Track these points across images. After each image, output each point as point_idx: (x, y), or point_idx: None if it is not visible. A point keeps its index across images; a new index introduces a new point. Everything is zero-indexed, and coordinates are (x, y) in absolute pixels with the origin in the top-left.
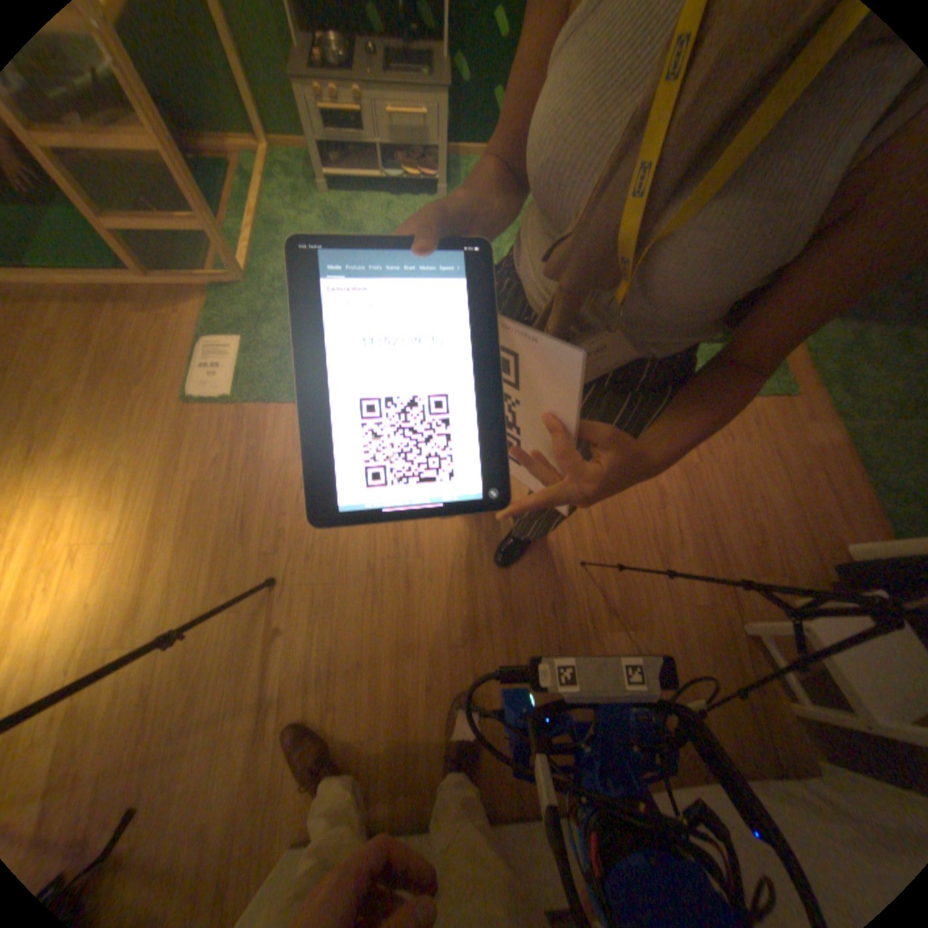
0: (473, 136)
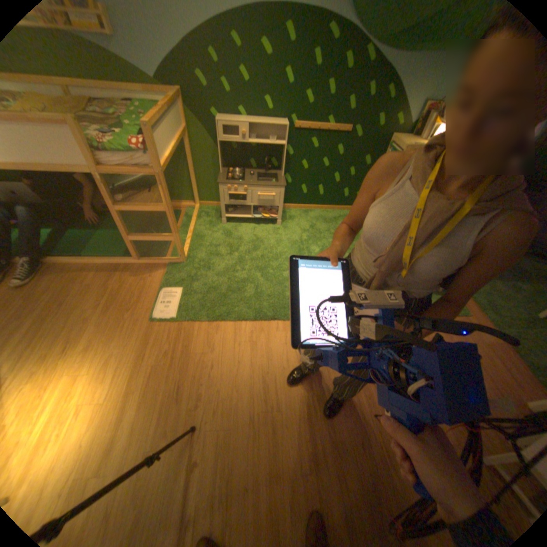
0: (291, 201)
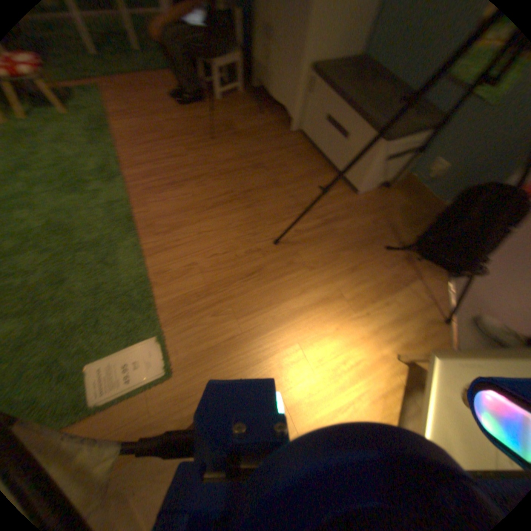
0: None
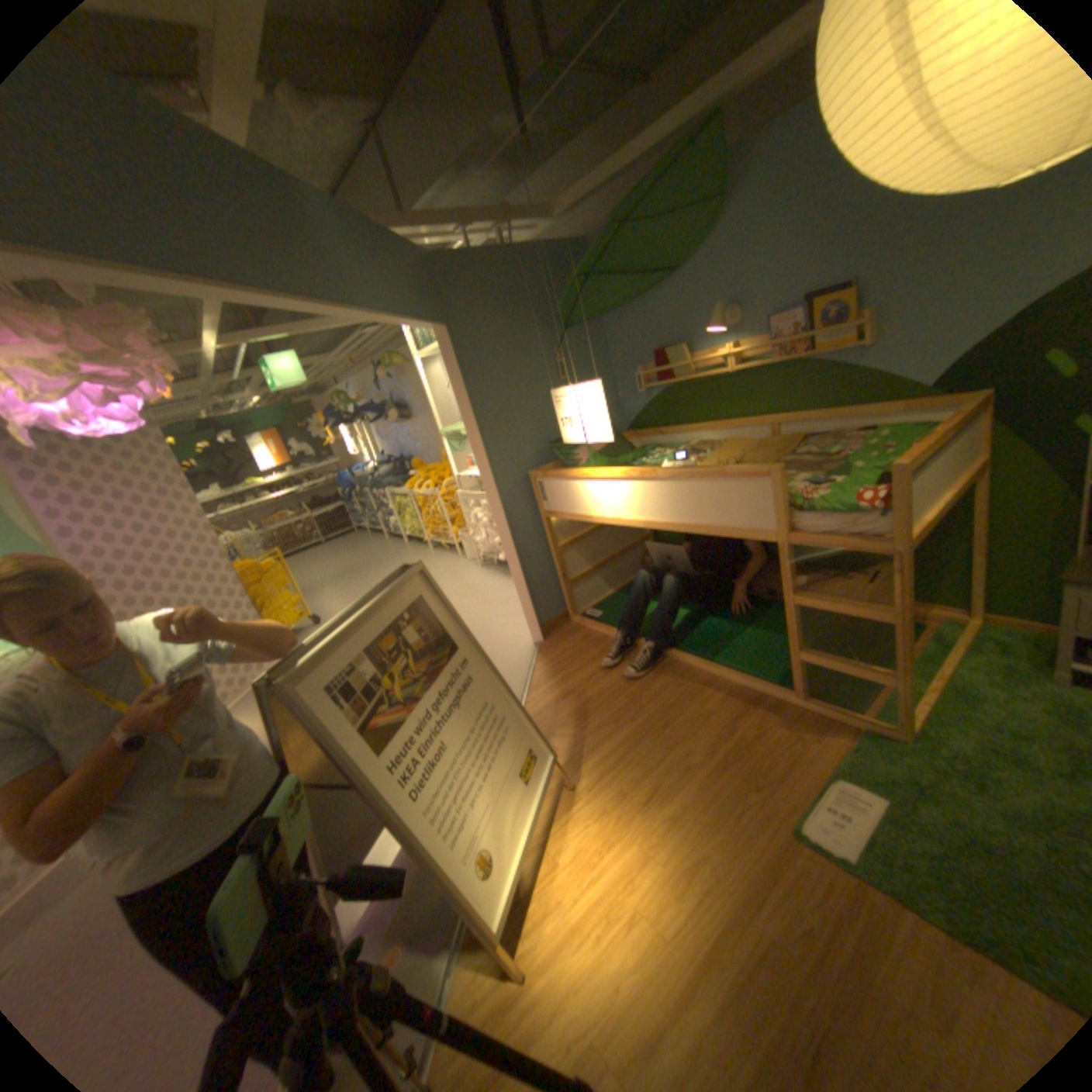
0: None
